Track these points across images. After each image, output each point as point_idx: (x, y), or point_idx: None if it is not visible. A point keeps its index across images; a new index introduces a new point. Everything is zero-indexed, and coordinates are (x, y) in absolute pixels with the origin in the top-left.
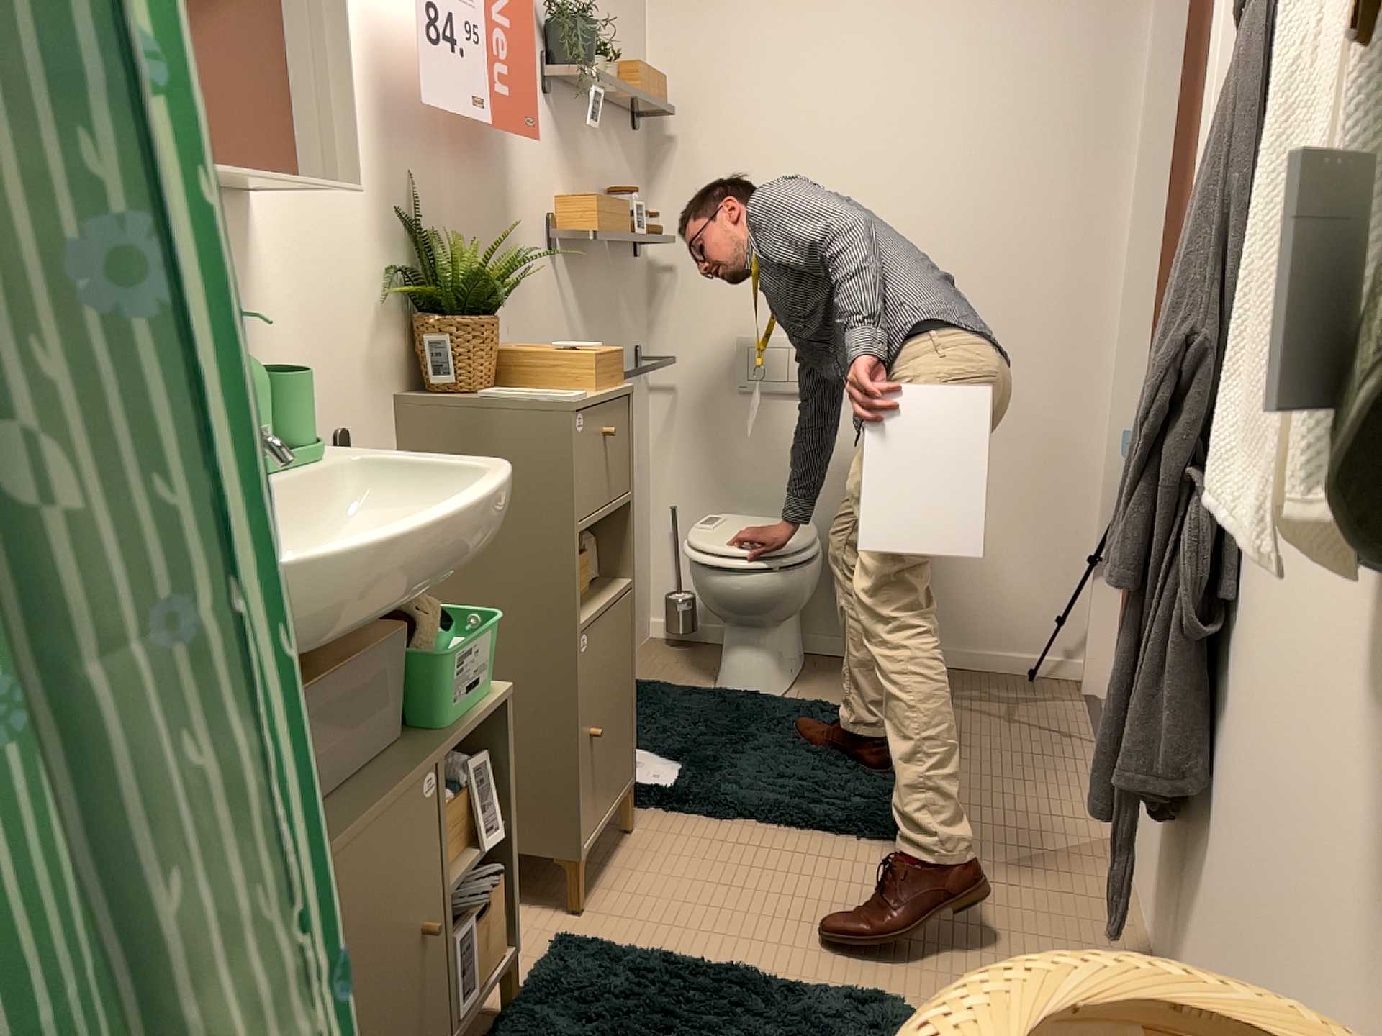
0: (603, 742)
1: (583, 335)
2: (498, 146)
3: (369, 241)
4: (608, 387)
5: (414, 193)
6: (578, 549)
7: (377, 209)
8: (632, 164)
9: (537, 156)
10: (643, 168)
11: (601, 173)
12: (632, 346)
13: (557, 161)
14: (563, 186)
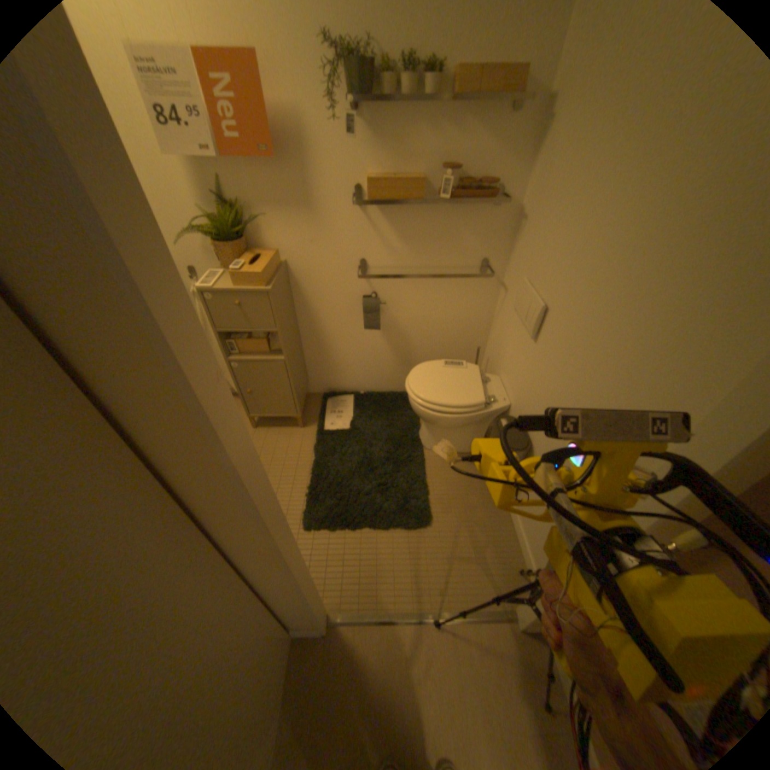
0: (260, 395)
1: (400, 248)
2: (295, 150)
3: (191, 203)
4: (242, 287)
5: (217, 182)
6: (216, 336)
7: (194, 191)
8: (507, 135)
9: (339, 150)
10: (529, 135)
11: (440, 150)
12: (476, 258)
13: (369, 150)
14: (375, 164)
